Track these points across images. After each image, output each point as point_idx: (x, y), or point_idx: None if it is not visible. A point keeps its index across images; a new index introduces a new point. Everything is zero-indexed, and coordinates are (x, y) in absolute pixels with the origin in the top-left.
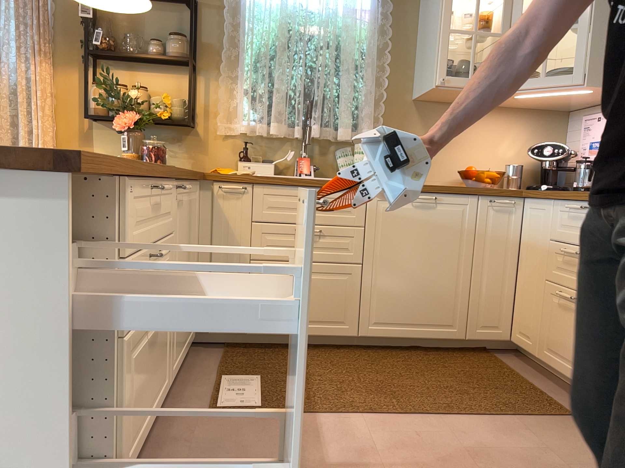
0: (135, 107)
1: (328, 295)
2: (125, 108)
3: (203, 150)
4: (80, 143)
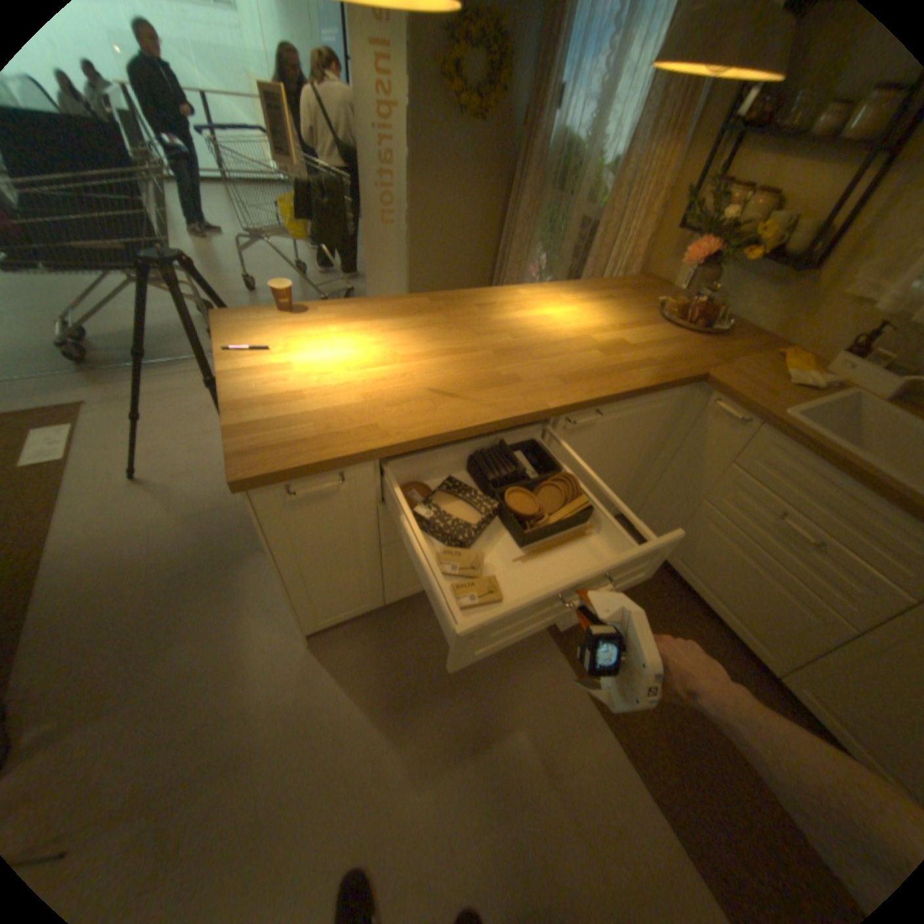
0: (726, 229)
1: (775, 611)
2: (713, 228)
3: (808, 307)
4: (671, 250)
